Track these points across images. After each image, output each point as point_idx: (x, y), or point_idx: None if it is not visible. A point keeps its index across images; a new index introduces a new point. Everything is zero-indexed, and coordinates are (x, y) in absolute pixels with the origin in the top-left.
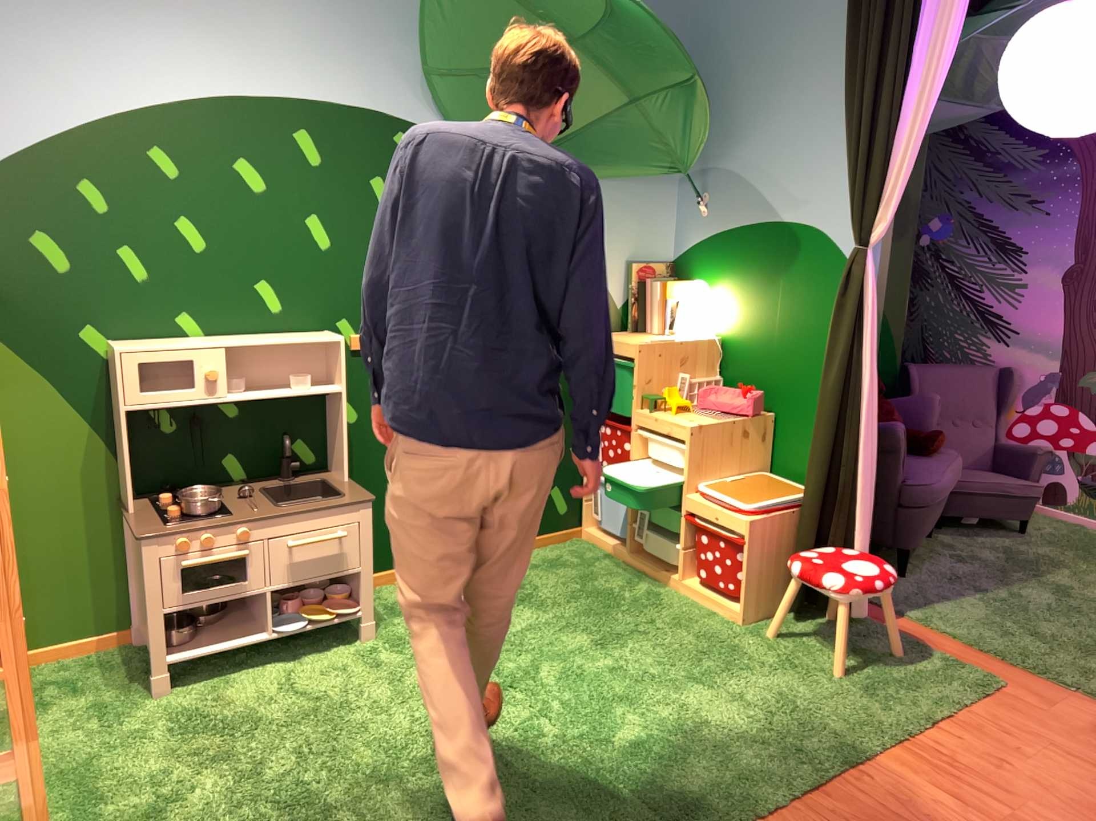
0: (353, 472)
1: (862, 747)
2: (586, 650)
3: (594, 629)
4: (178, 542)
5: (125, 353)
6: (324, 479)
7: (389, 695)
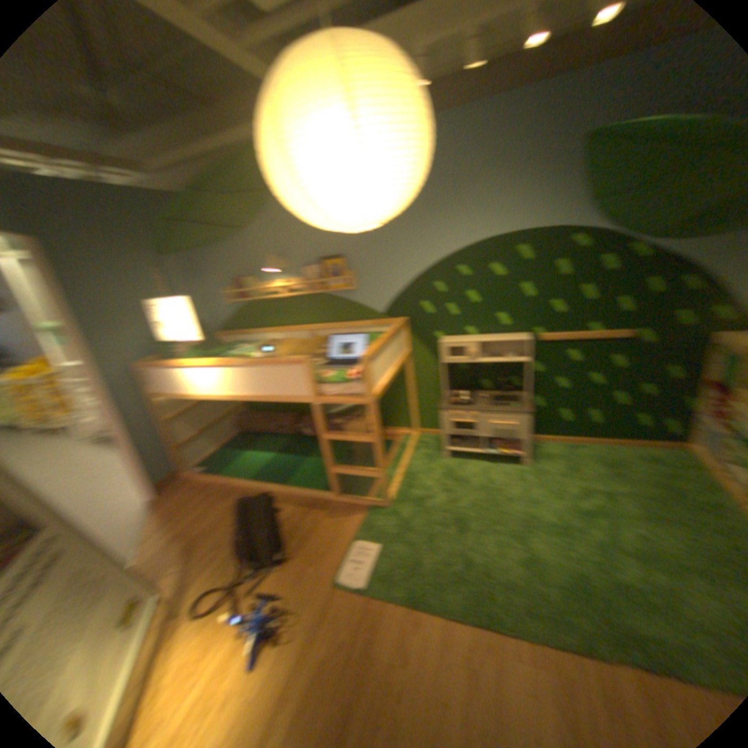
0: (537, 392)
1: None
2: (634, 519)
3: (650, 509)
4: (449, 413)
5: (440, 344)
6: (517, 396)
7: (517, 495)
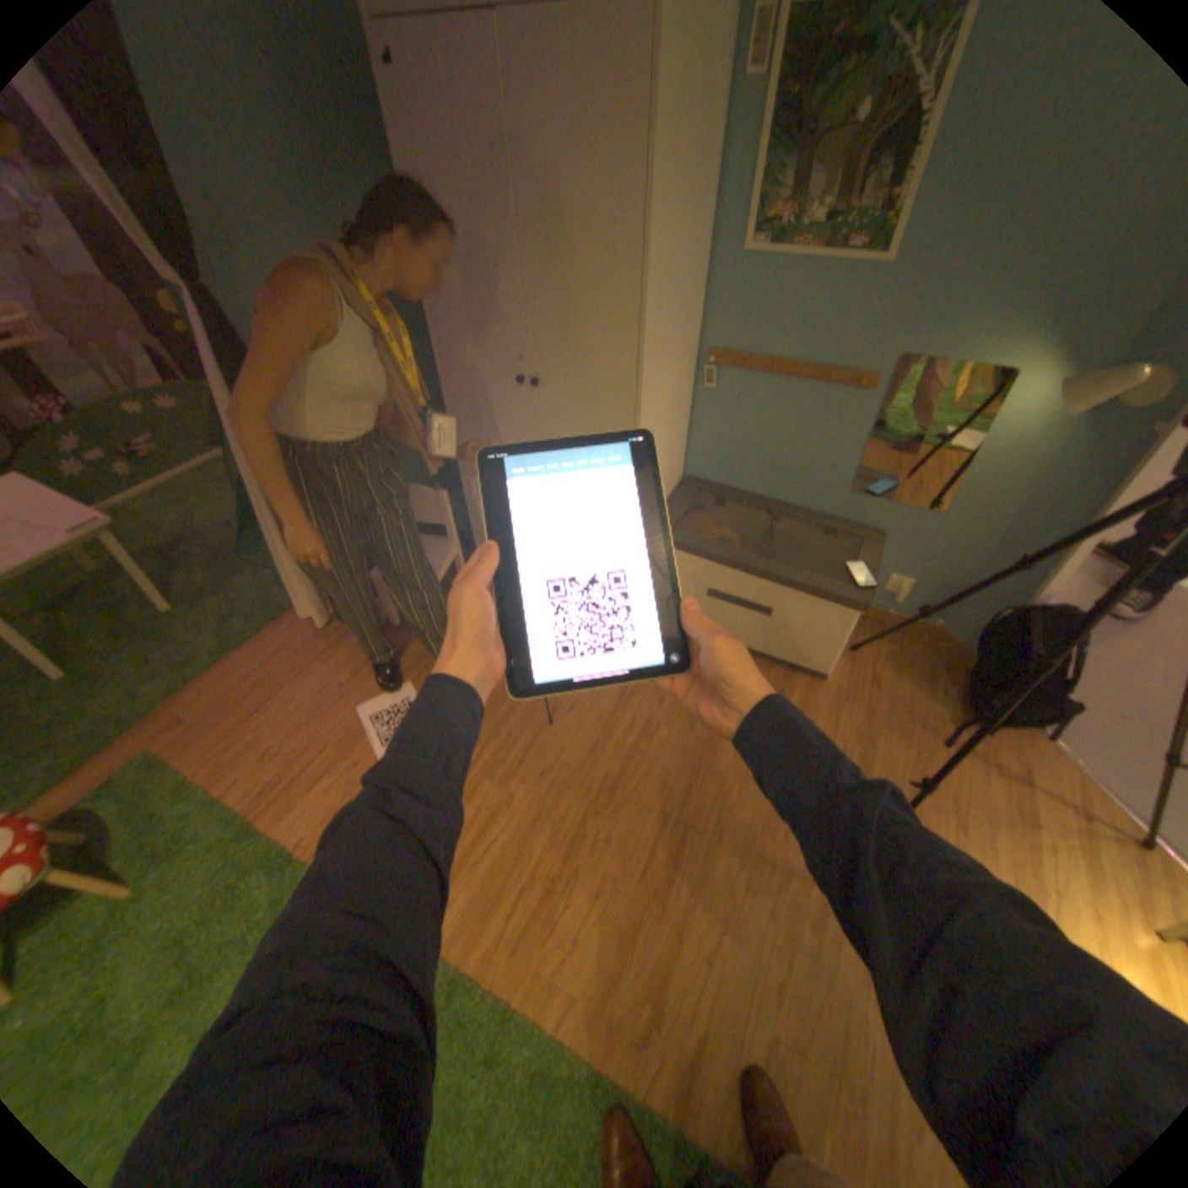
0: None
1: (259, 852)
2: None
3: None
4: None
5: None
6: None
7: None
